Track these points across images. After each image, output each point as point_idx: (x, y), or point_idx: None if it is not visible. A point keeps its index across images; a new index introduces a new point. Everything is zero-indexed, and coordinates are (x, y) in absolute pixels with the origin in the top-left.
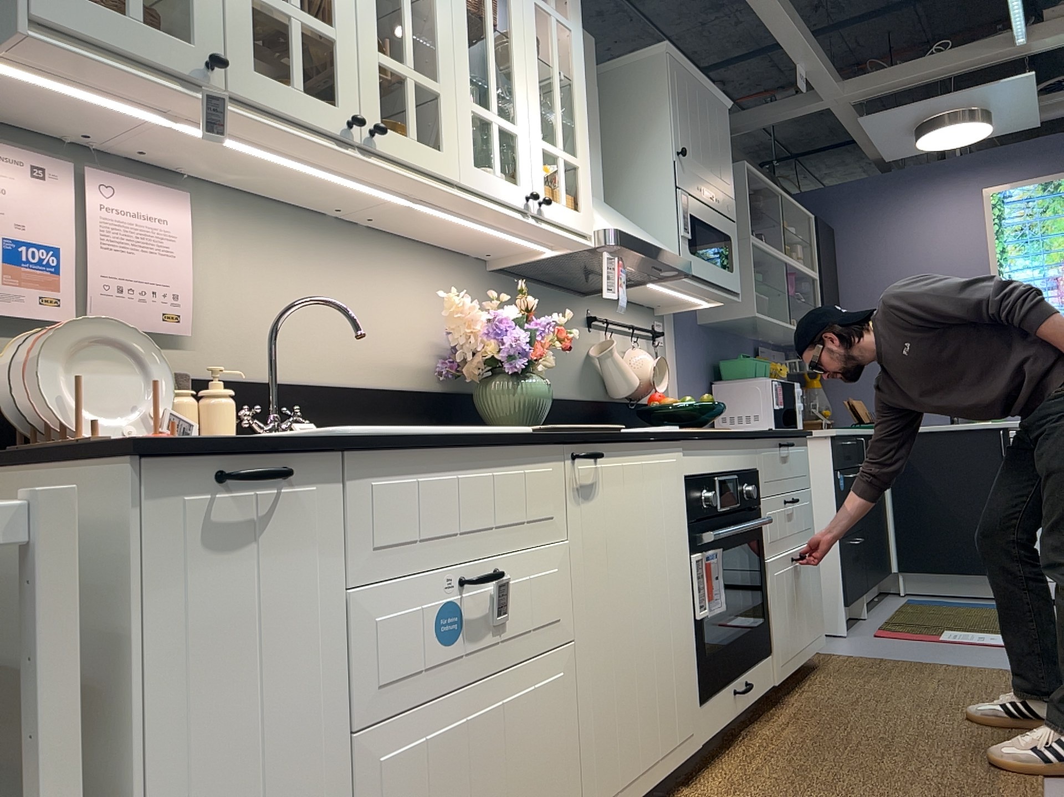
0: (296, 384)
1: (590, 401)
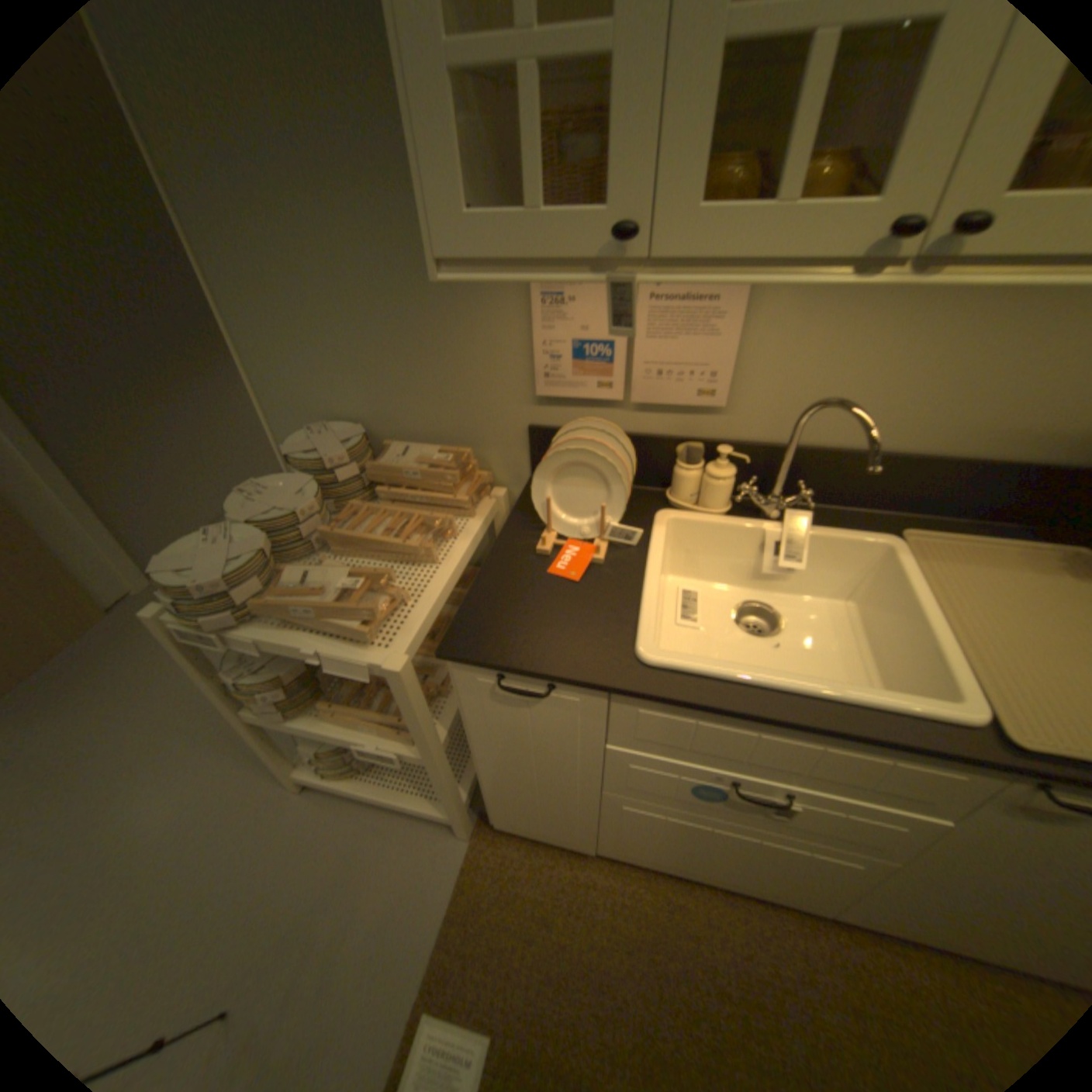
0: (845, 450)
1: None
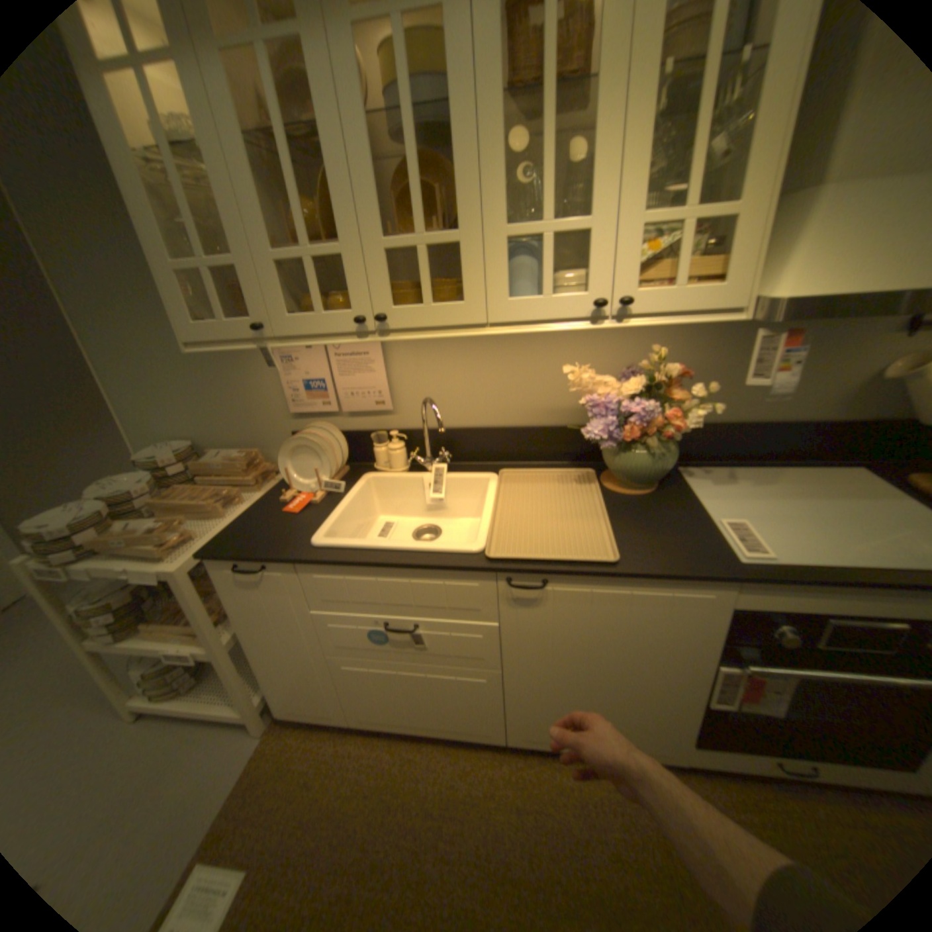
0: (463, 429)
1: (859, 422)
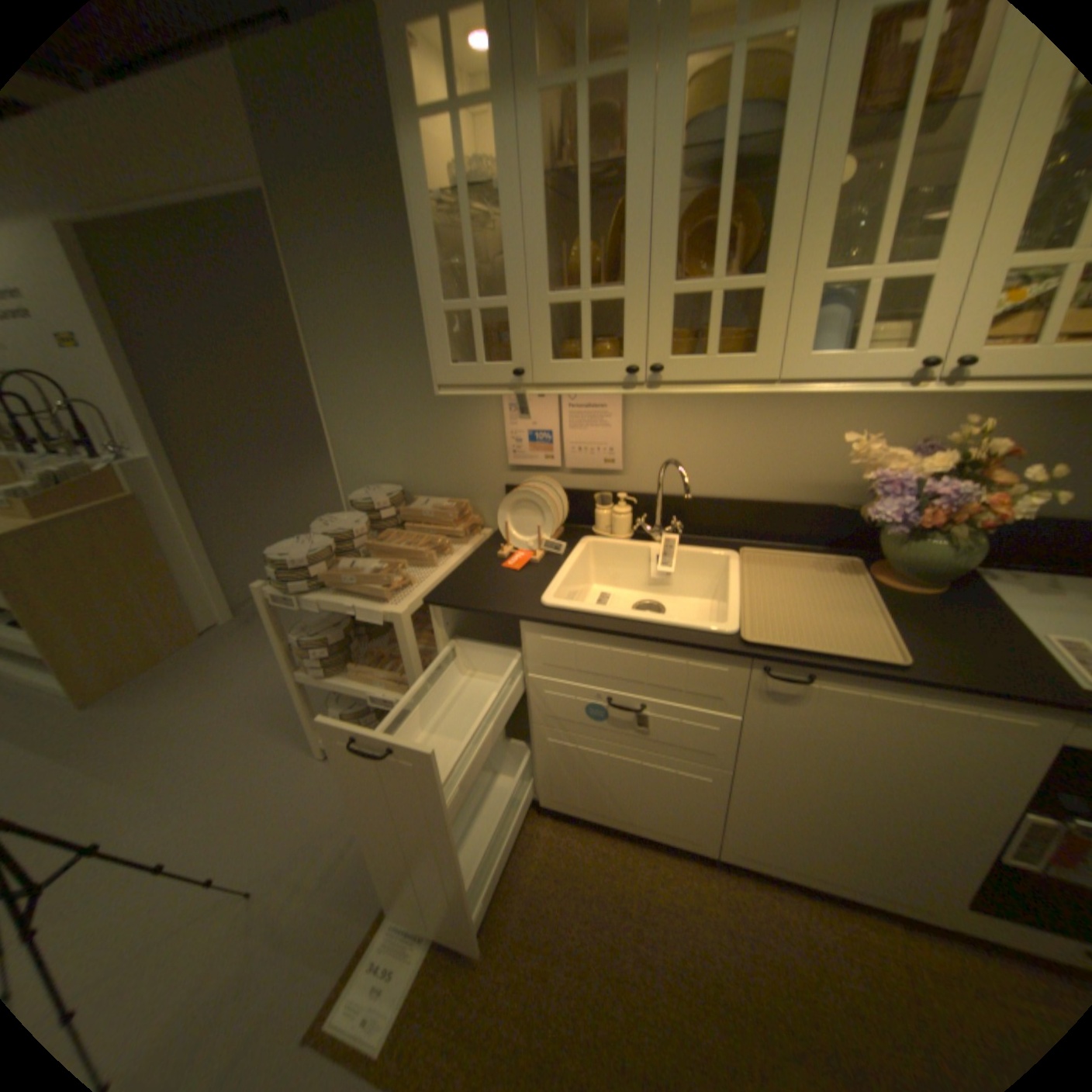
0: (700, 498)
1: None
